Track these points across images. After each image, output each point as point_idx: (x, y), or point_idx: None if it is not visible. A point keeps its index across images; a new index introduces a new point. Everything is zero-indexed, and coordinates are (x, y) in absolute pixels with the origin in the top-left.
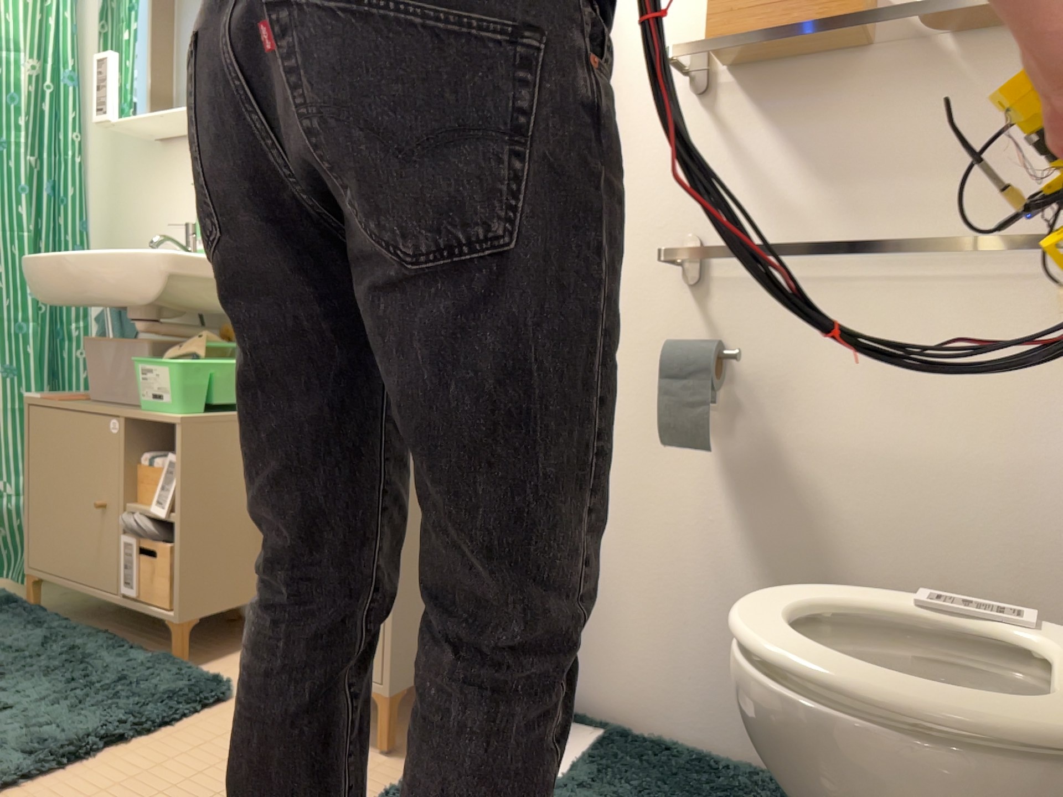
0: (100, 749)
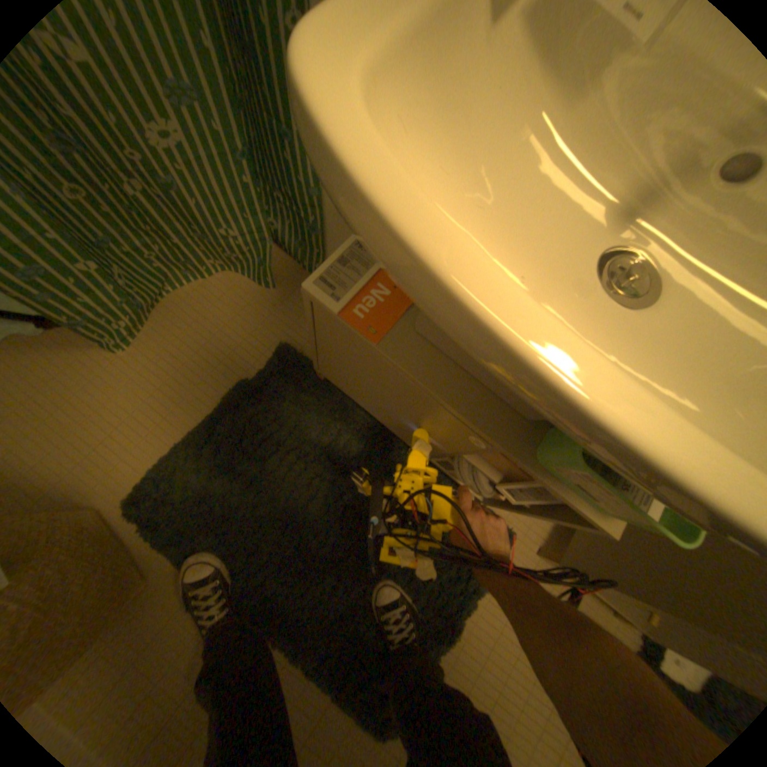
0: (463, 630)
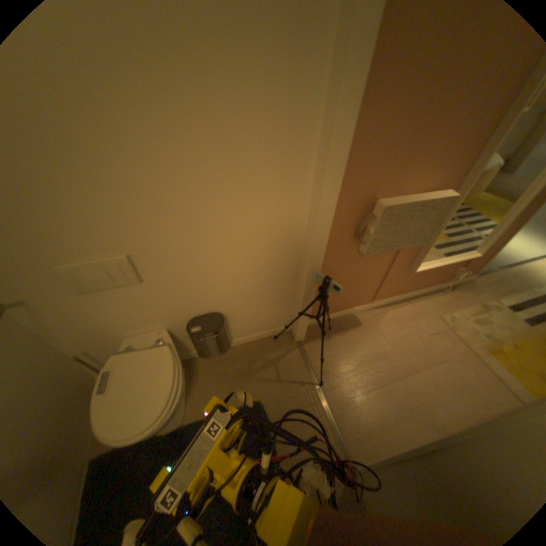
0: None
